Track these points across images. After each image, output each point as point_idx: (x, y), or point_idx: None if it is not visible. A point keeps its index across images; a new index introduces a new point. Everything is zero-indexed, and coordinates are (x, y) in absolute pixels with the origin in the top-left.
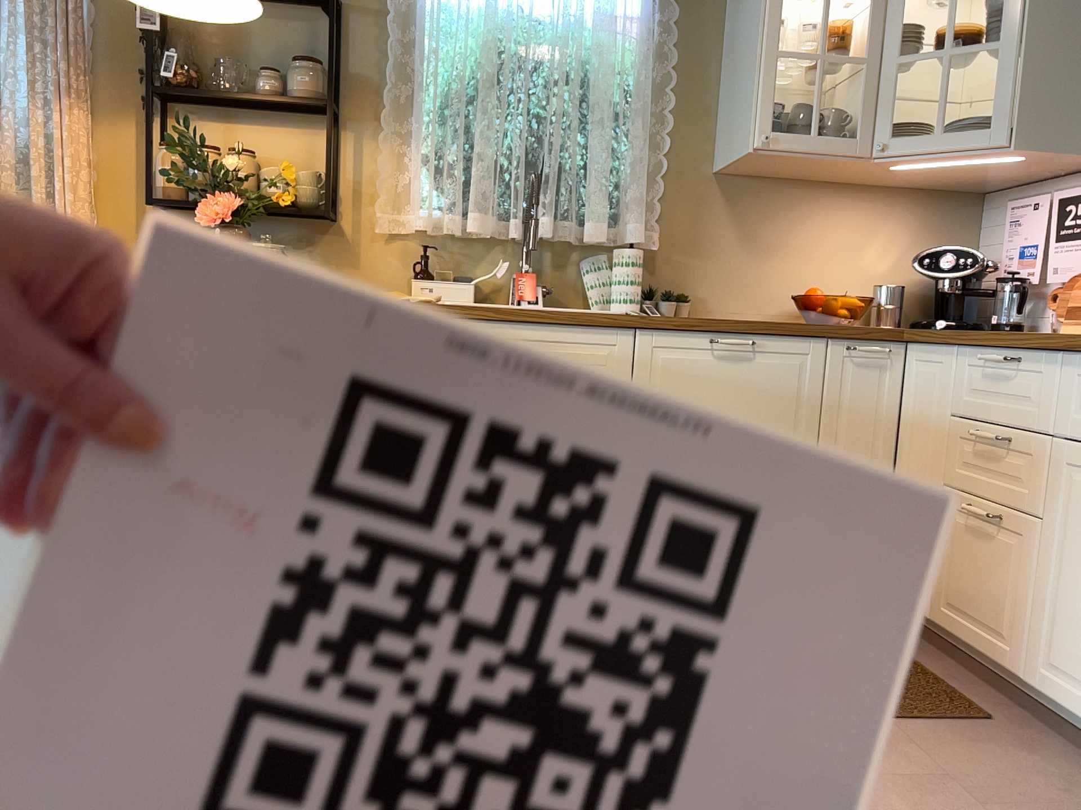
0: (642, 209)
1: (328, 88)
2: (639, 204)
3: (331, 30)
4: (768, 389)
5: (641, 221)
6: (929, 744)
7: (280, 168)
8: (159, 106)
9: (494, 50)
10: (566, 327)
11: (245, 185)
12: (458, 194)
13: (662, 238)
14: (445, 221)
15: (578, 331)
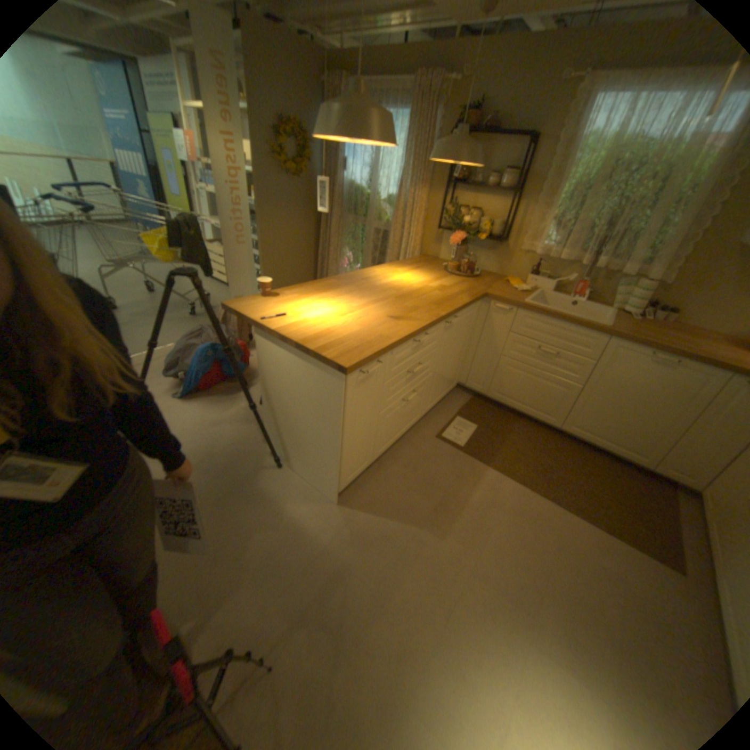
0: (671, 258)
1: (520, 178)
2: (668, 256)
3: (529, 147)
4: (676, 385)
5: (667, 265)
6: (636, 564)
7: (489, 214)
8: (450, 184)
9: (611, 161)
10: (574, 326)
11: (469, 228)
12: (563, 238)
13: (678, 275)
14: (552, 250)
15: (580, 329)
